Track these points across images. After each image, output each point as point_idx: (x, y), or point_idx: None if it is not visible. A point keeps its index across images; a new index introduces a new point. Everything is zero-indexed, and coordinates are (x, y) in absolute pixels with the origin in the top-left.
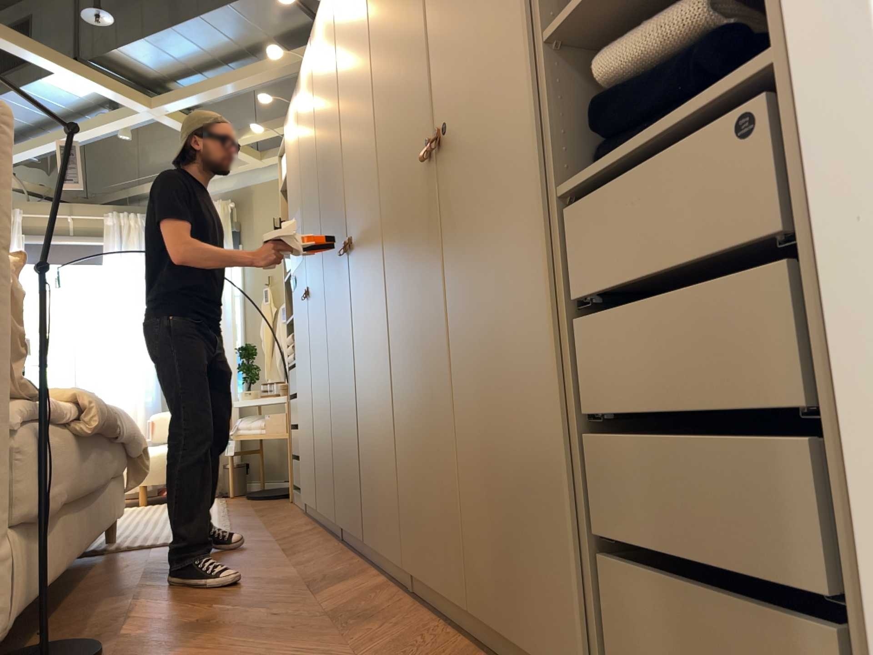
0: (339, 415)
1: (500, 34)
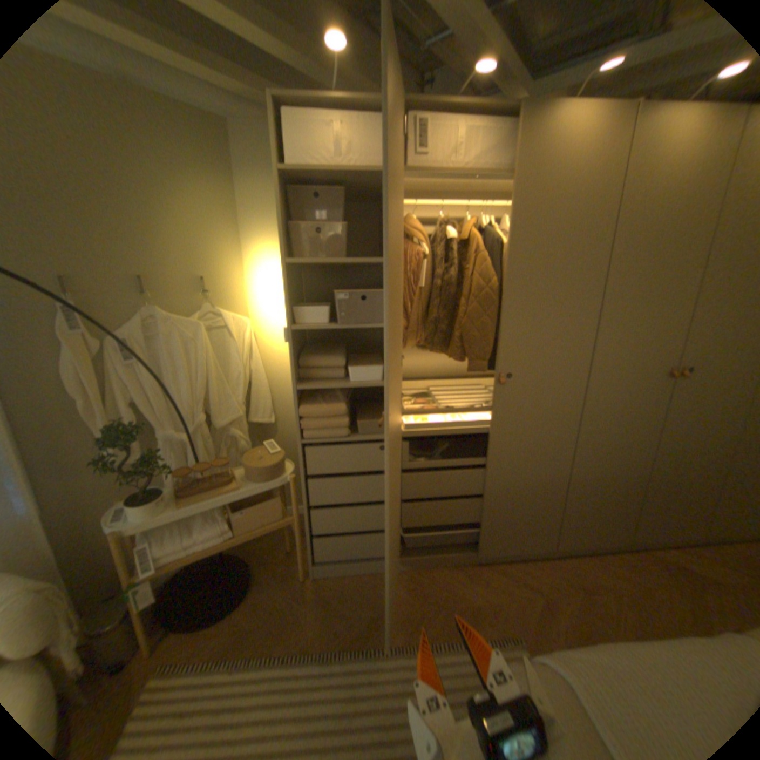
0: (588, 487)
1: None
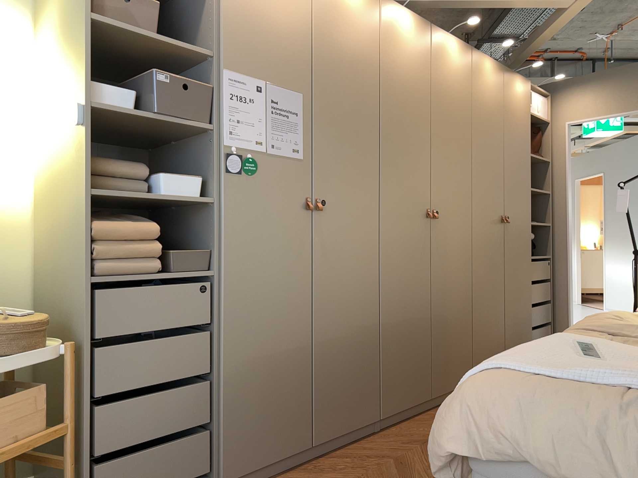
0: (394, 331)
1: (528, 210)
